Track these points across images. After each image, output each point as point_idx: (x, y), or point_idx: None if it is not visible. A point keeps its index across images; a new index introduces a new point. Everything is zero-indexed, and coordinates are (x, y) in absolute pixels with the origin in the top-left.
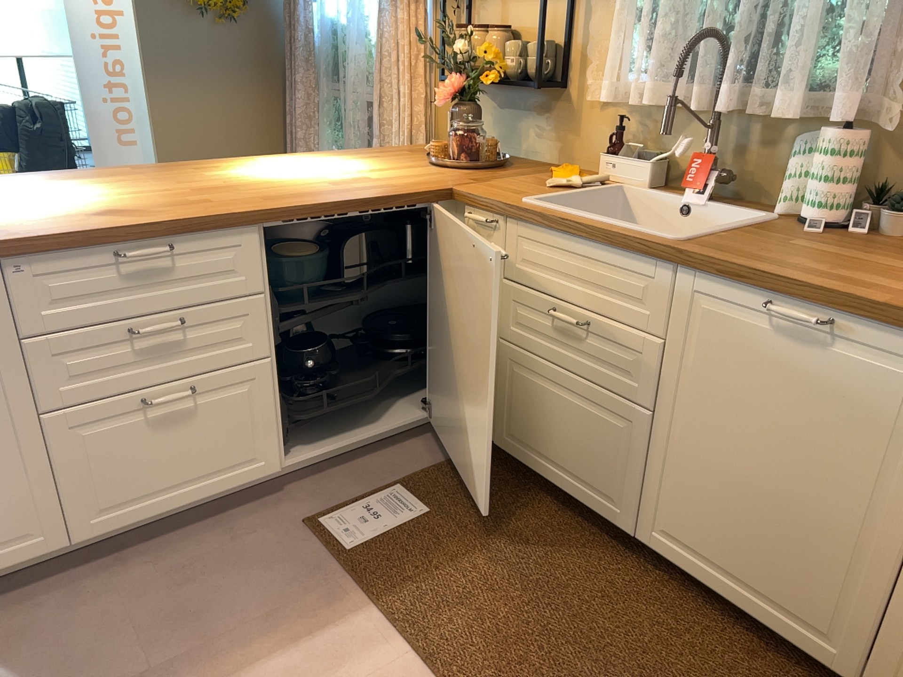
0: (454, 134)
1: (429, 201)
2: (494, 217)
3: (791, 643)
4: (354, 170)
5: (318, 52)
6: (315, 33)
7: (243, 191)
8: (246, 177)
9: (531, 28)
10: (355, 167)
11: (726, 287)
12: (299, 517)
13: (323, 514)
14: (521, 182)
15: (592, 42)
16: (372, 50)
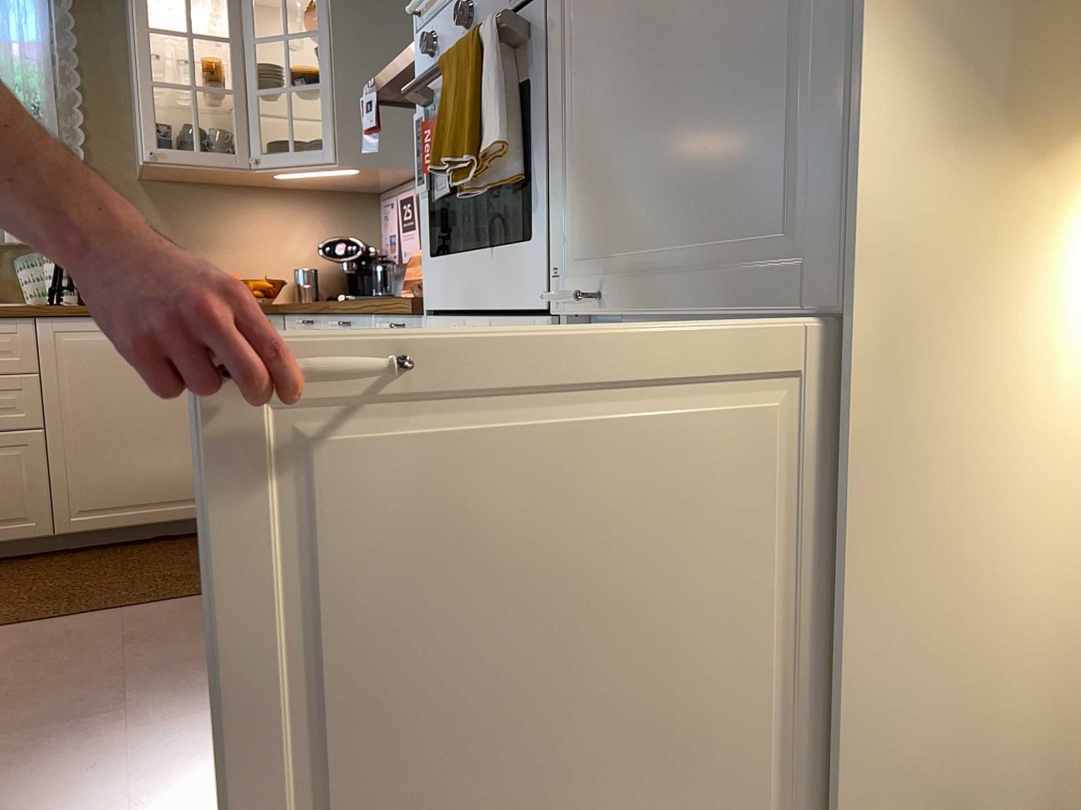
0: None
1: None
2: None
3: (188, 519)
4: None
5: None
6: None
7: None
8: None
9: None
10: None
11: (77, 323)
12: None
13: None
14: None
15: None
16: None
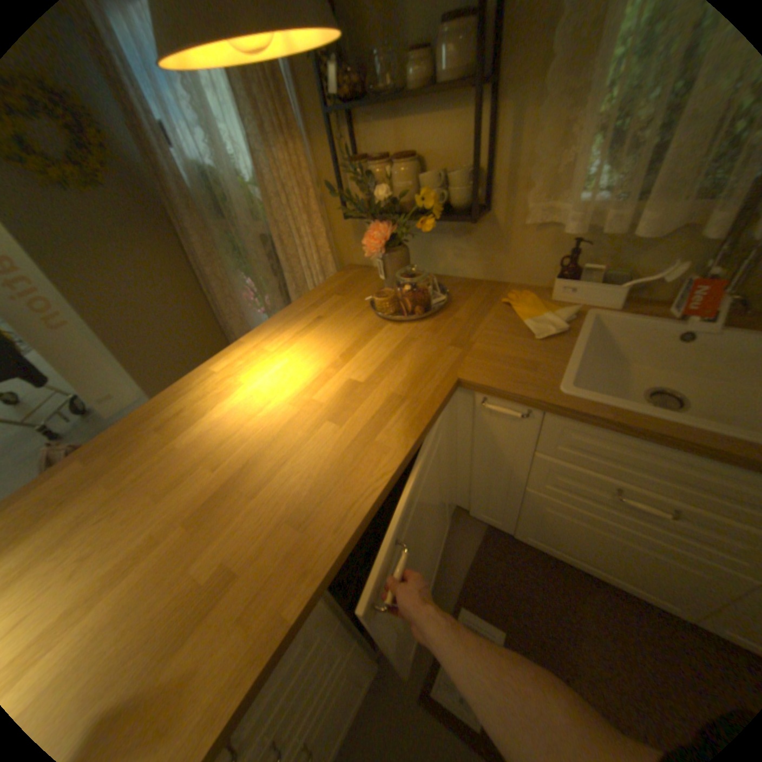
0: (406, 289)
1: (447, 404)
2: (527, 407)
3: None
4: (327, 364)
5: (194, 193)
6: (183, 176)
7: (251, 498)
8: (227, 435)
9: (439, 146)
10: (321, 354)
11: None
12: (412, 698)
13: (430, 685)
14: (503, 334)
15: (540, 158)
16: (251, 188)
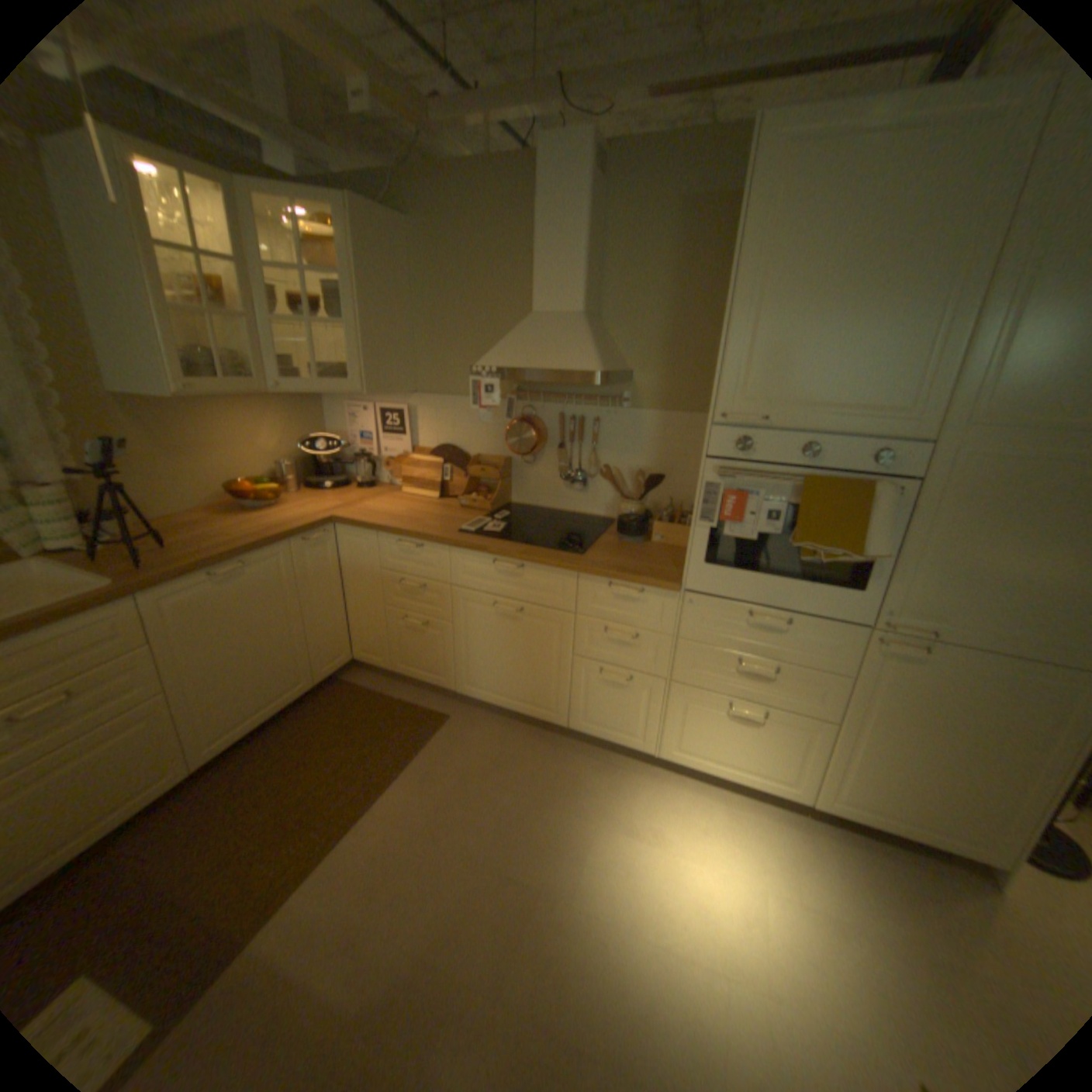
0: None
1: None
2: None
3: (289, 705)
4: None
5: None
6: None
7: None
8: None
9: None
10: None
11: (178, 585)
12: None
13: None
14: None
15: None
16: None
